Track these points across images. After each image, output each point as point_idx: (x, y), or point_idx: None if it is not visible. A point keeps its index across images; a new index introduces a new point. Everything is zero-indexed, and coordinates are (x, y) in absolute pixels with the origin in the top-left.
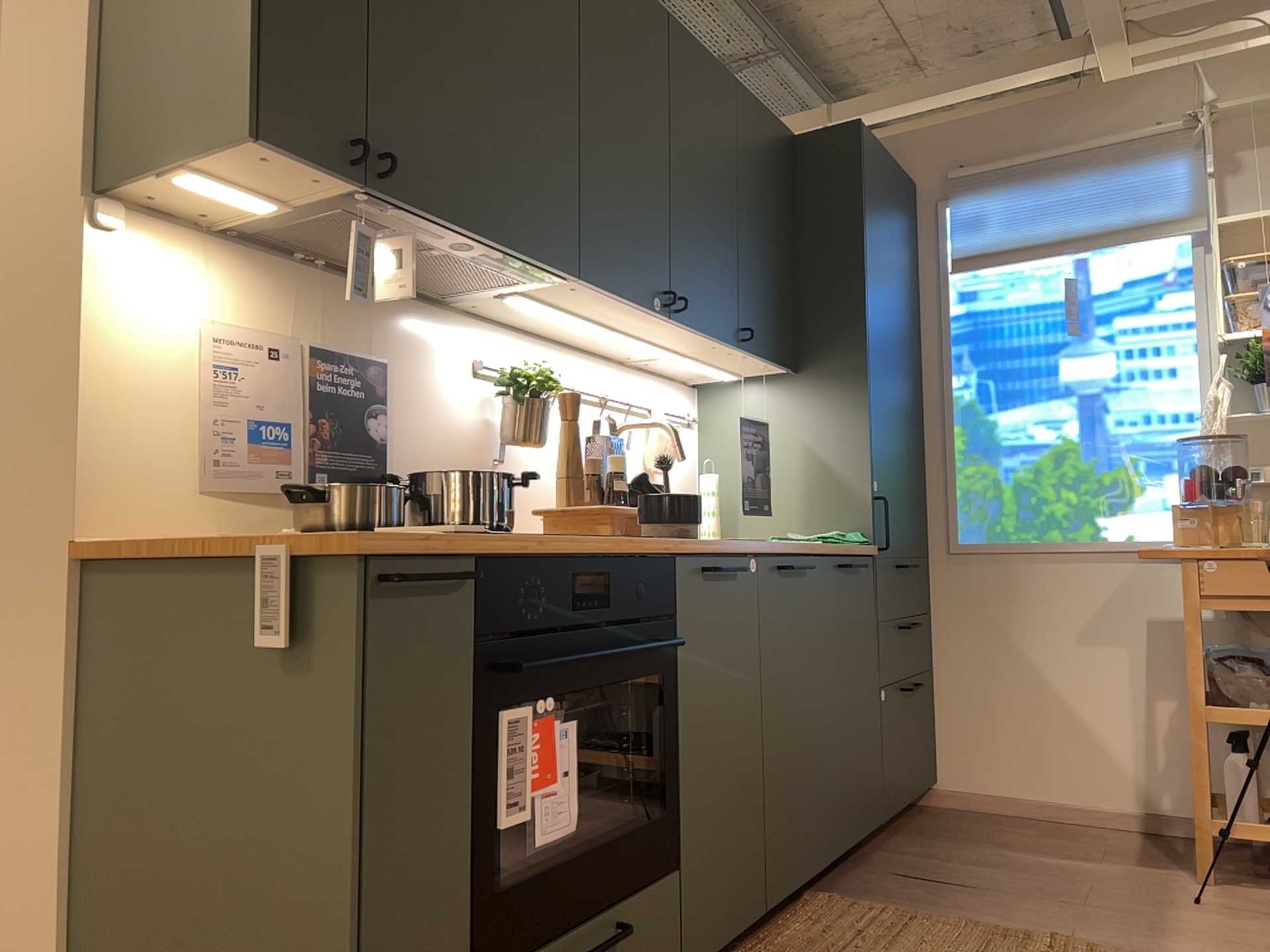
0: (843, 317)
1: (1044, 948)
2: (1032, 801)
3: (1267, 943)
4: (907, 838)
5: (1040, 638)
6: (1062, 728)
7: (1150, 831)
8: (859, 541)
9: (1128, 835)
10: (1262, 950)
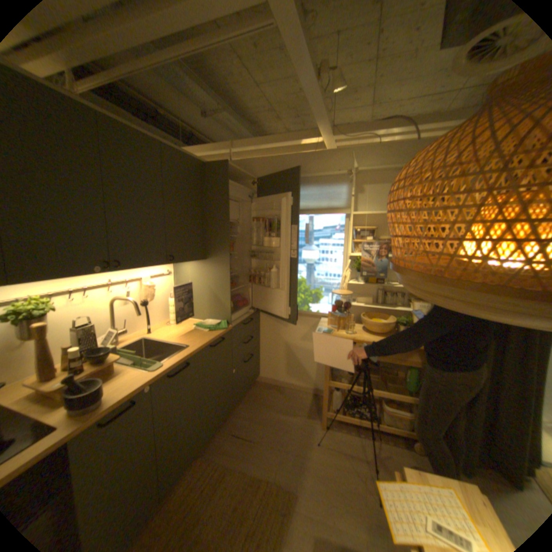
0: (221, 241)
1: (261, 496)
2: (284, 383)
3: (333, 475)
4: (242, 407)
5: (290, 338)
6: (294, 364)
7: (315, 395)
8: (222, 328)
9: (308, 397)
10: (330, 481)
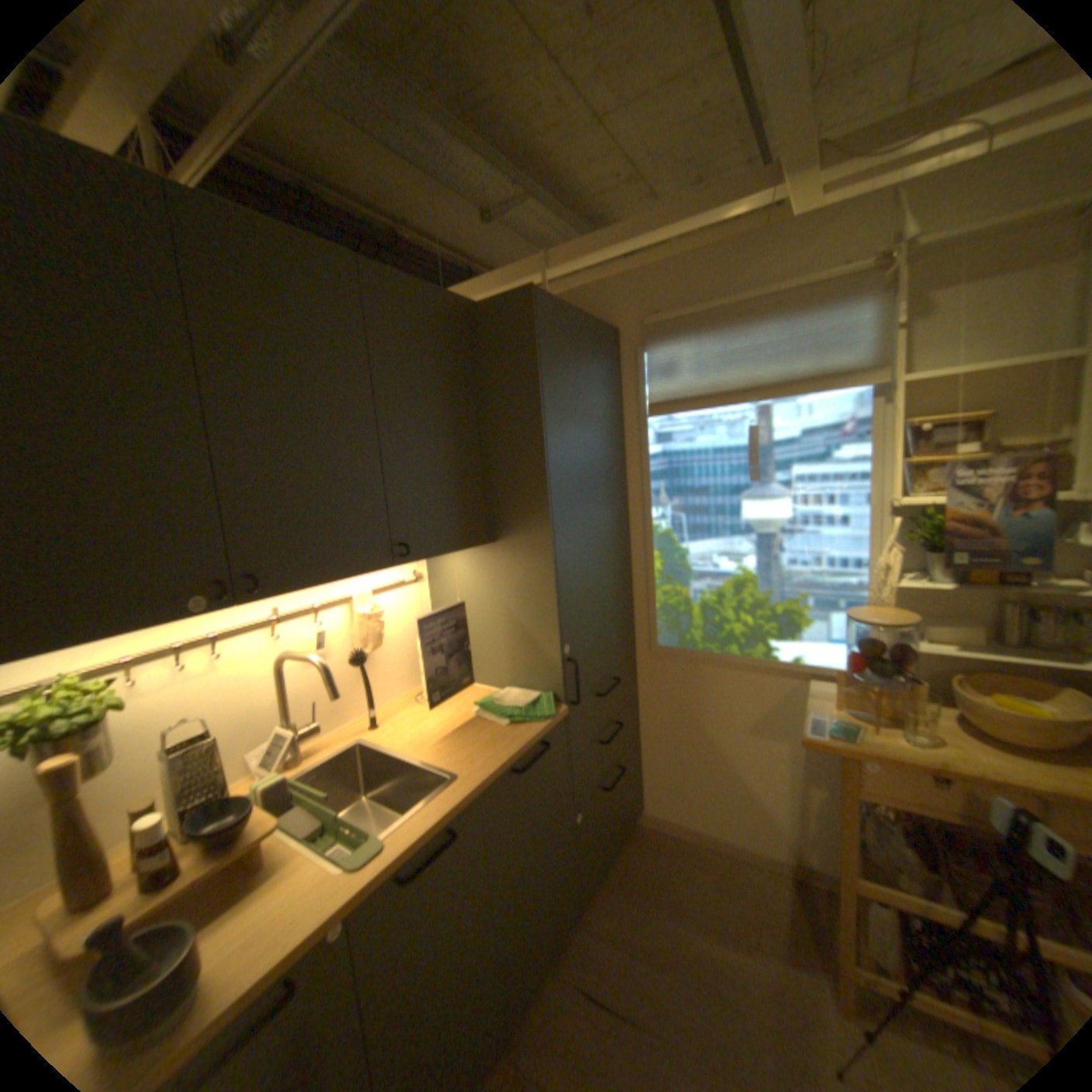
0: (529, 494)
1: None
2: (711, 840)
3: None
4: (607, 901)
5: (721, 726)
6: (735, 794)
7: (801, 884)
8: (544, 717)
9: (783, 888)
10: None
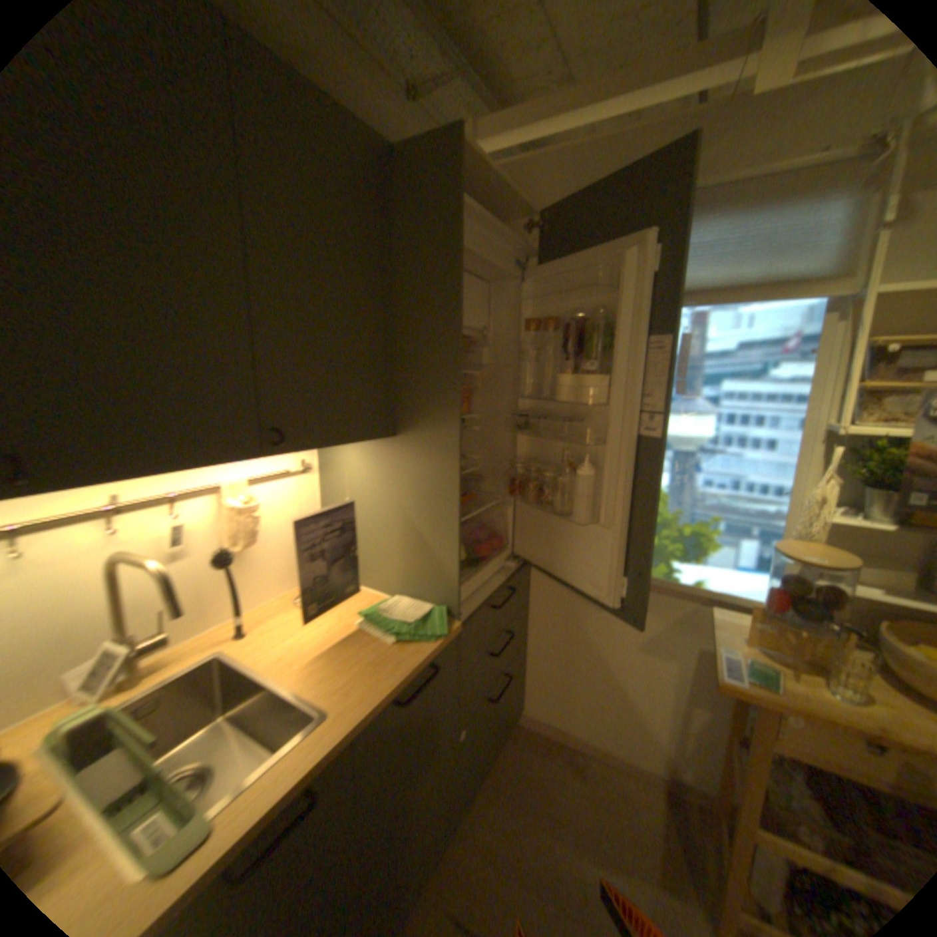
0: (437, 384)
1: None
2: (587, 746)
3: None
4: (483, 809)
5: (610, 640)
6: (617, 706)
7: (673, 796)
8: (435, 636)
9: (655, 801)
10: None
